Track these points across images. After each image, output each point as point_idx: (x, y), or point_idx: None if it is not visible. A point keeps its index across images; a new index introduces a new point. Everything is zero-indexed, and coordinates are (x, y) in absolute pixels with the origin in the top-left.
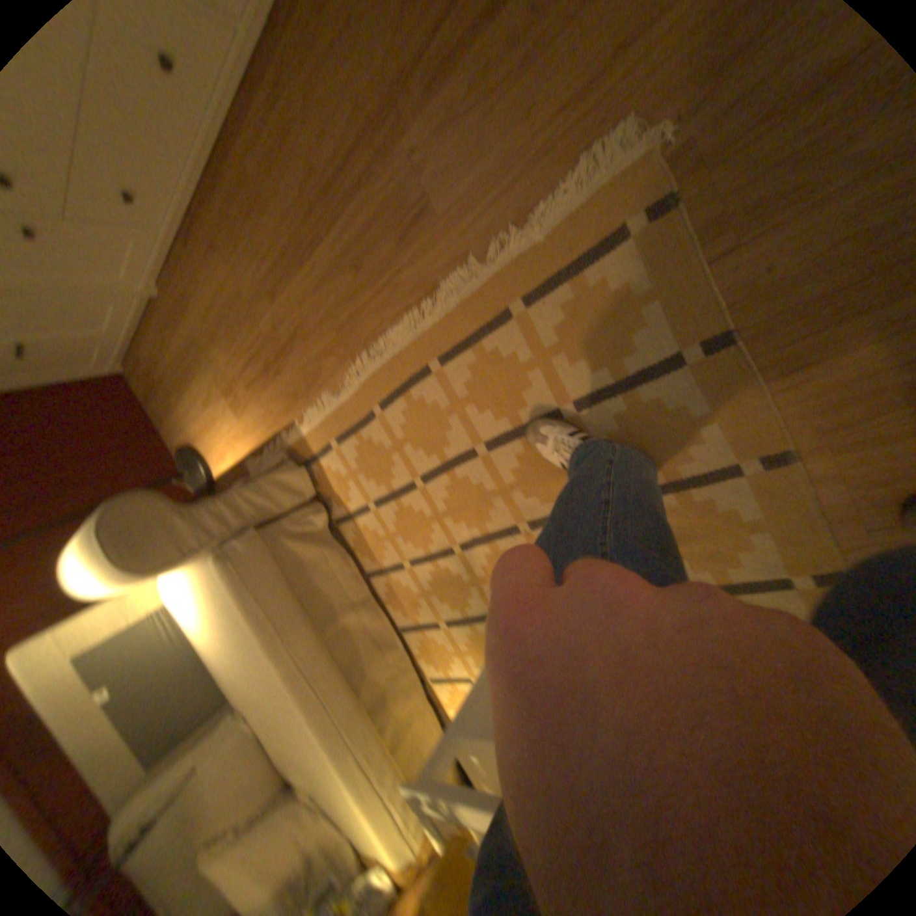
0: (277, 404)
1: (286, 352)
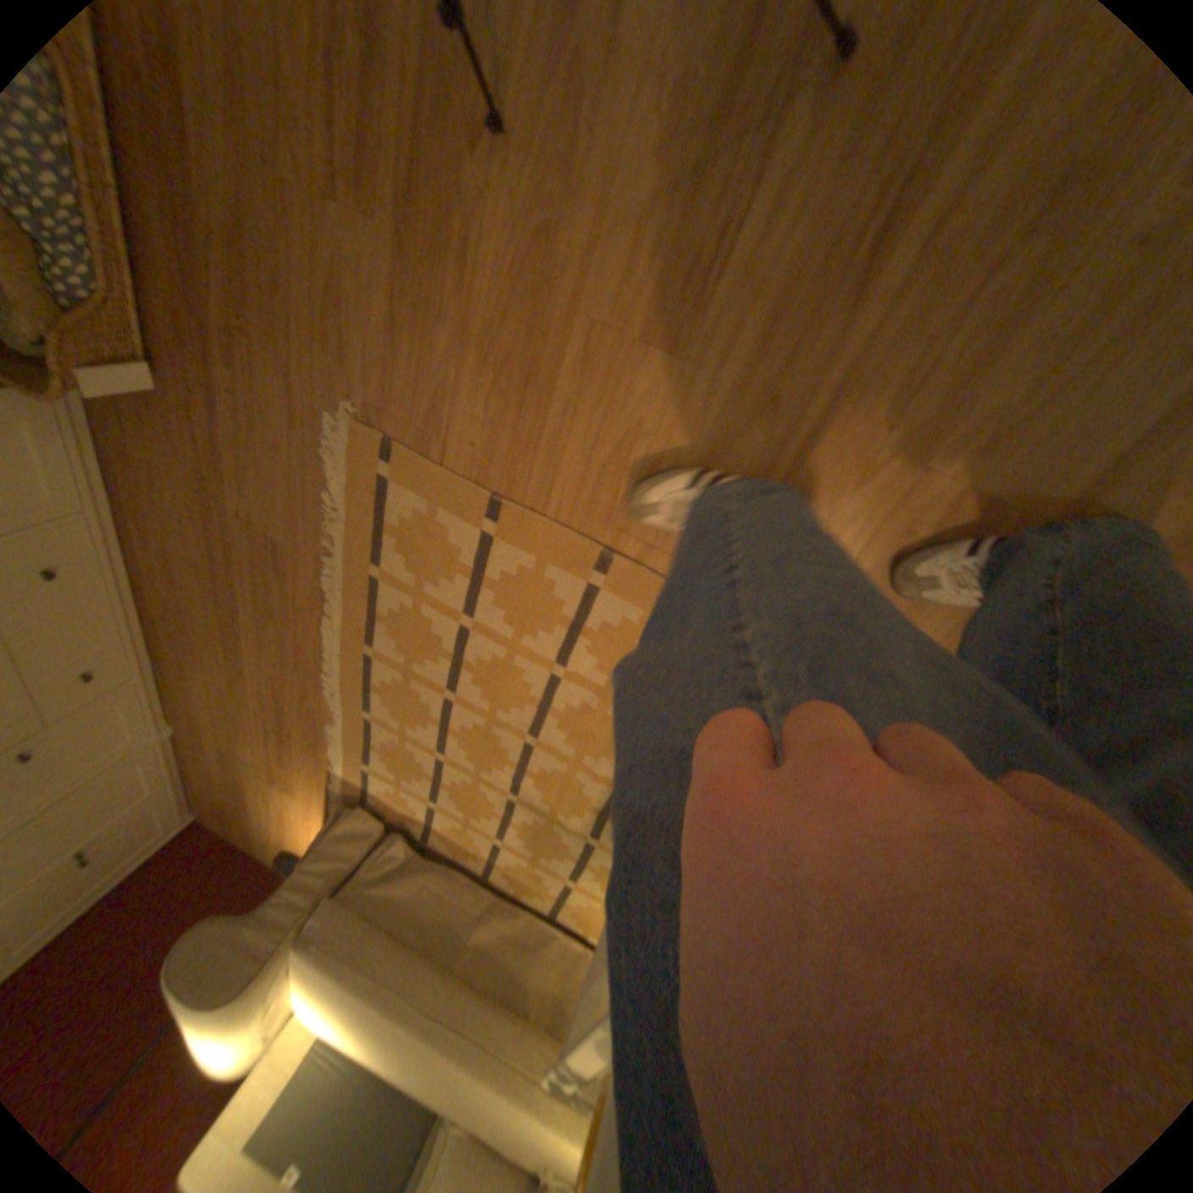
0: (305, 761)
1: (277, 711)
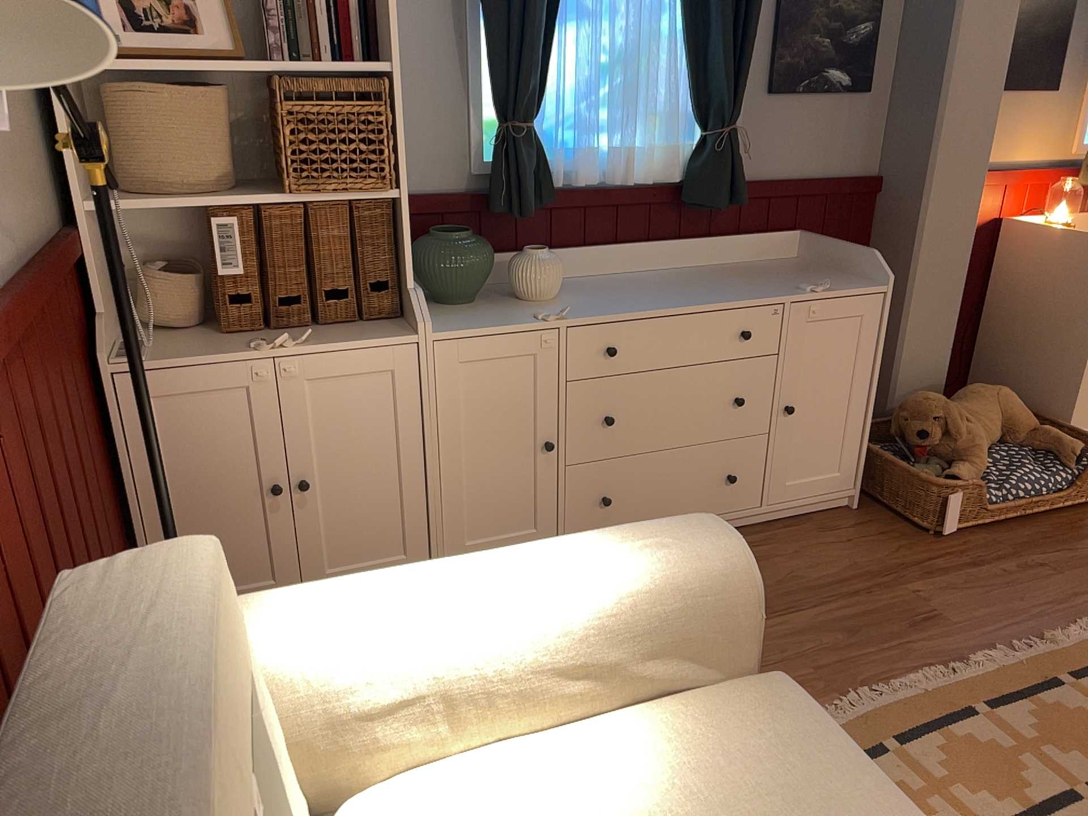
0: None
1: None
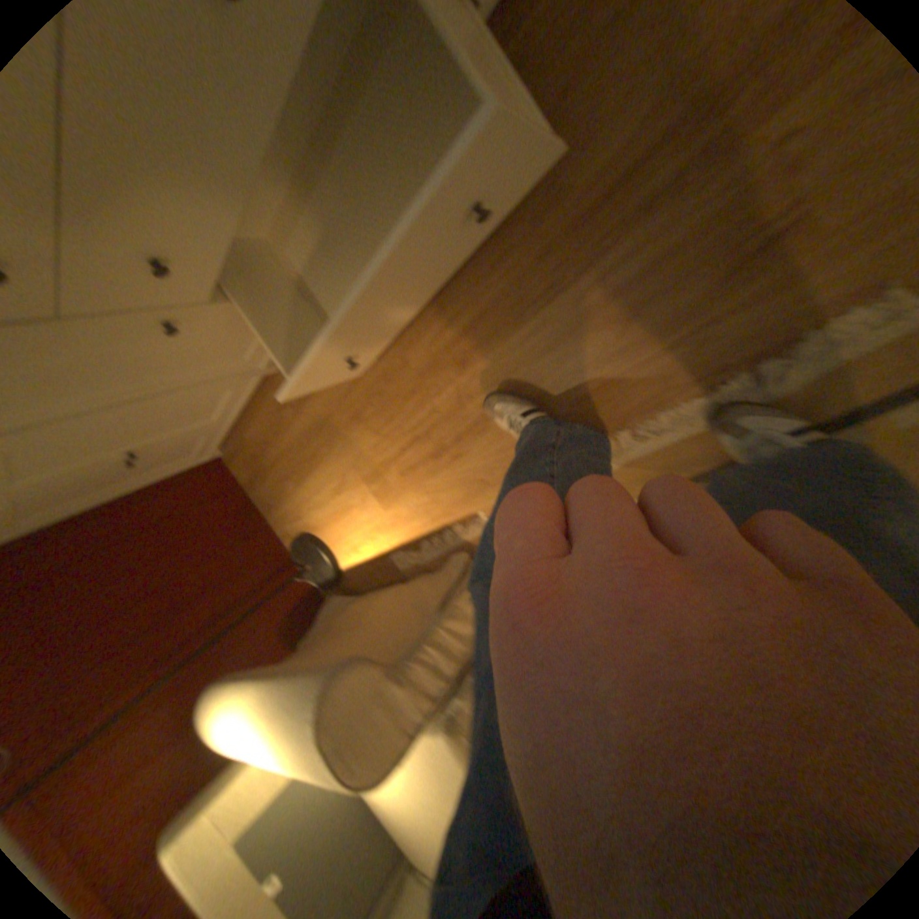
0: (452, 491)
1: (477, 430)
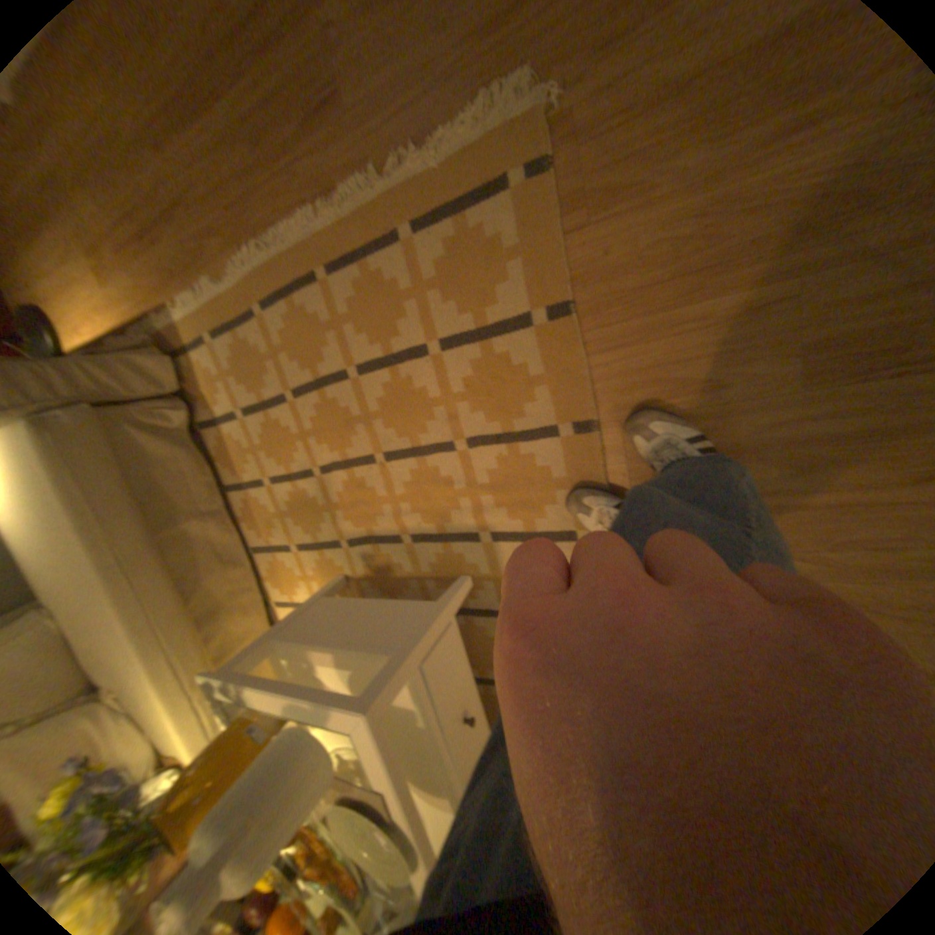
0: (146, 278)
1: (164, 218)
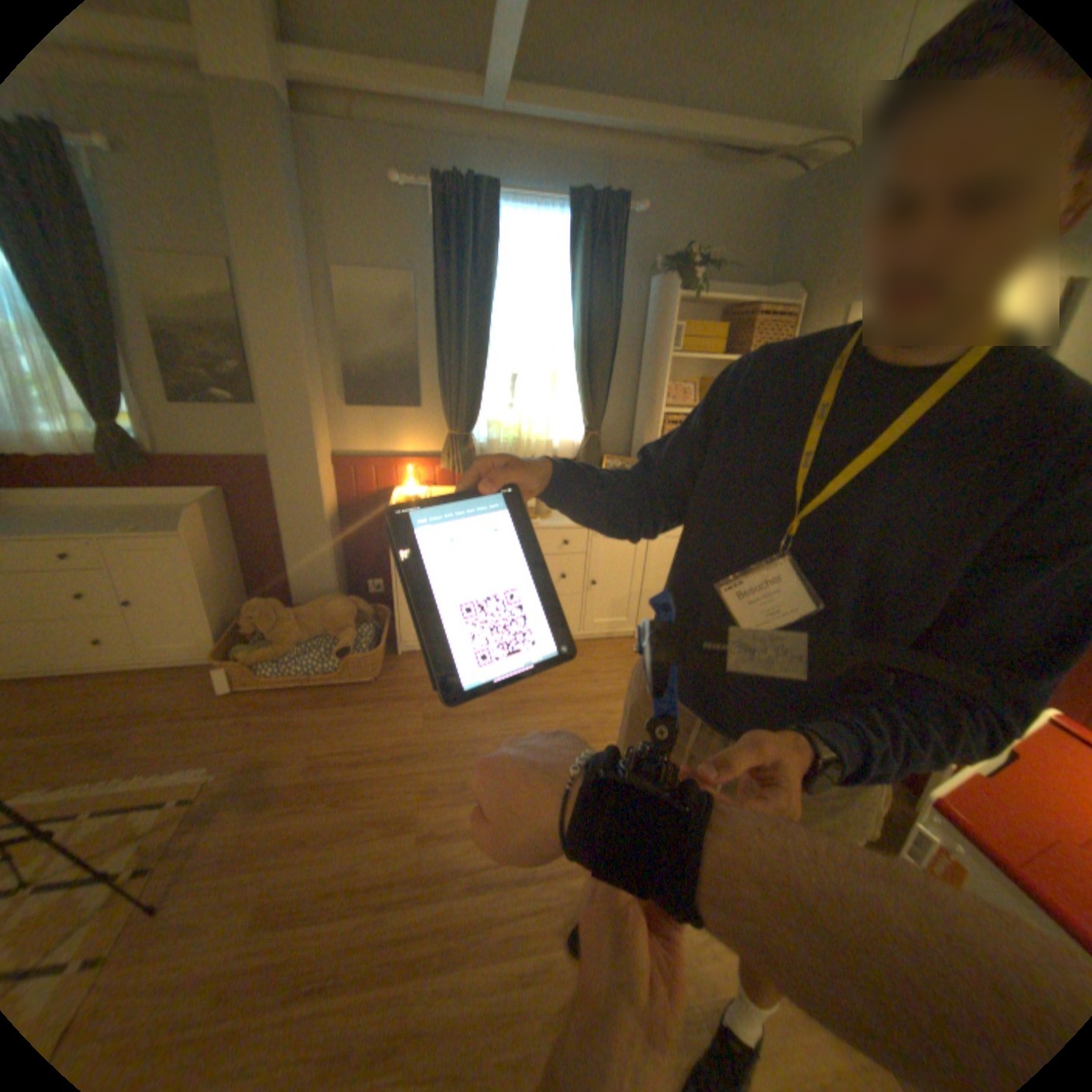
0: None
1: None
